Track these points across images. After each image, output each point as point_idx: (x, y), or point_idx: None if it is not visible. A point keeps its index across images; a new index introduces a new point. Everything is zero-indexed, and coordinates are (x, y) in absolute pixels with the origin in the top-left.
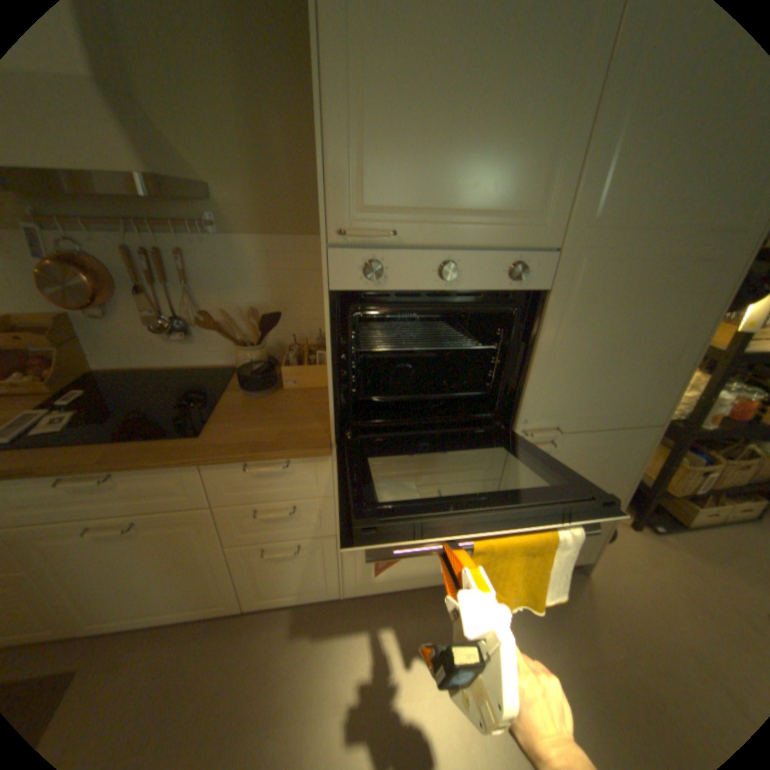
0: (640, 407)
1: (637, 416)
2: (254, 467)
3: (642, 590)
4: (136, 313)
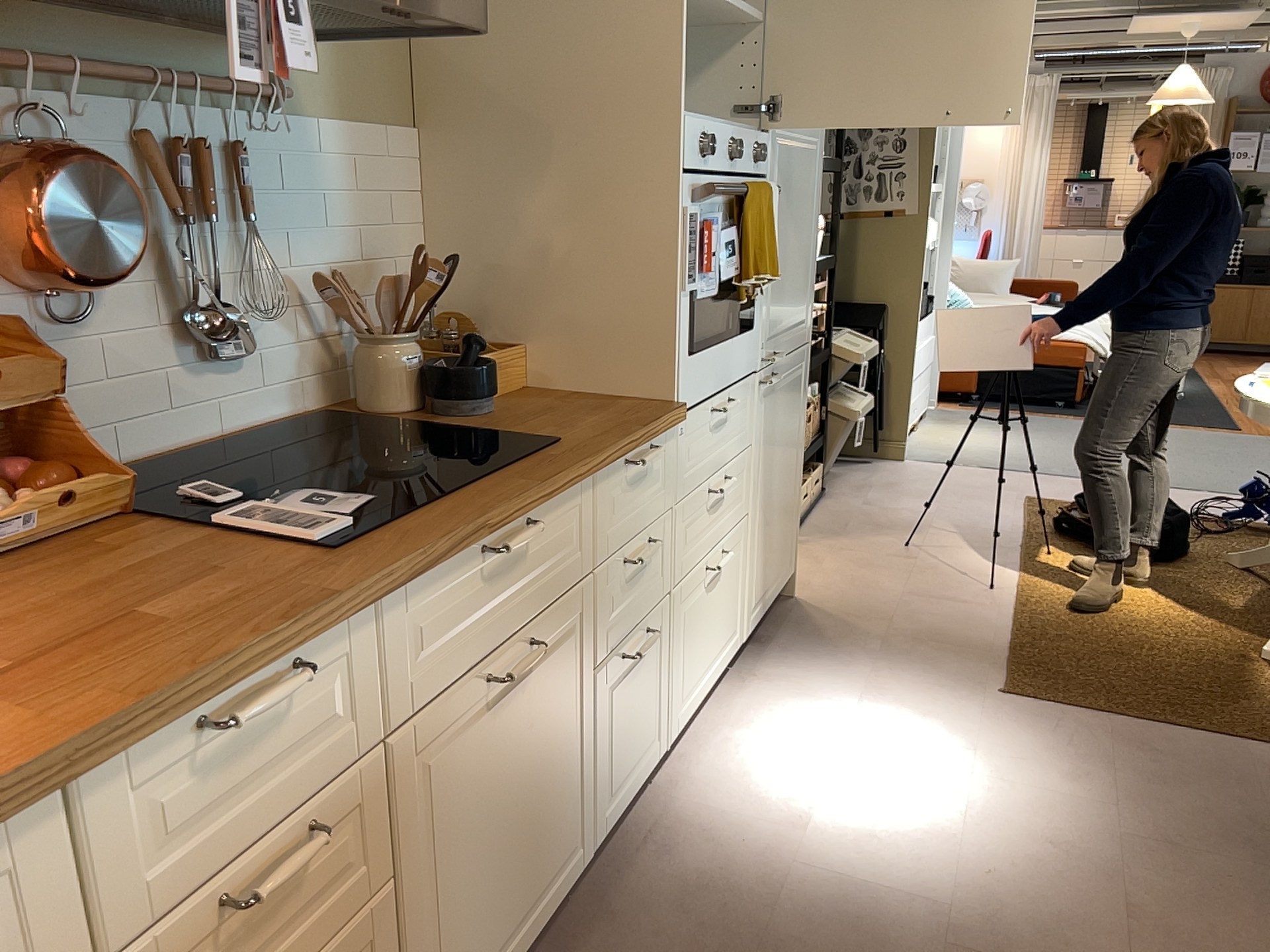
0: (802, 317)
1: (801, 330)
2: (643, 456)
3: (834, 580)
4: (143, 304)
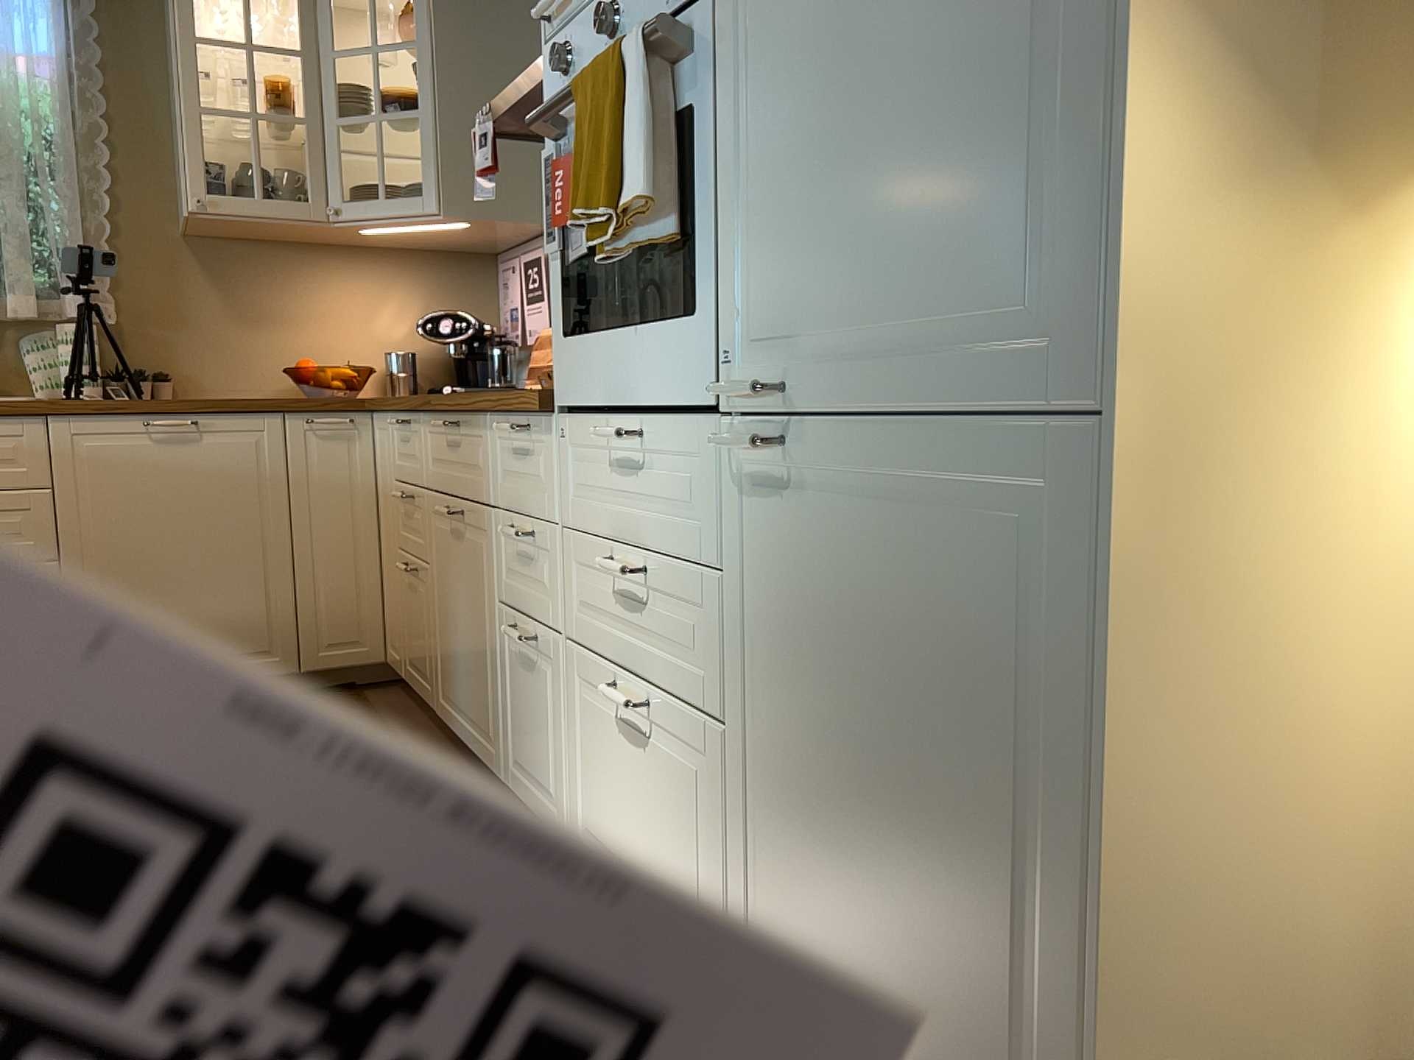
0: (995, 305)
1: (1003, 354)
2: (502, 424)
3: None
4: None
